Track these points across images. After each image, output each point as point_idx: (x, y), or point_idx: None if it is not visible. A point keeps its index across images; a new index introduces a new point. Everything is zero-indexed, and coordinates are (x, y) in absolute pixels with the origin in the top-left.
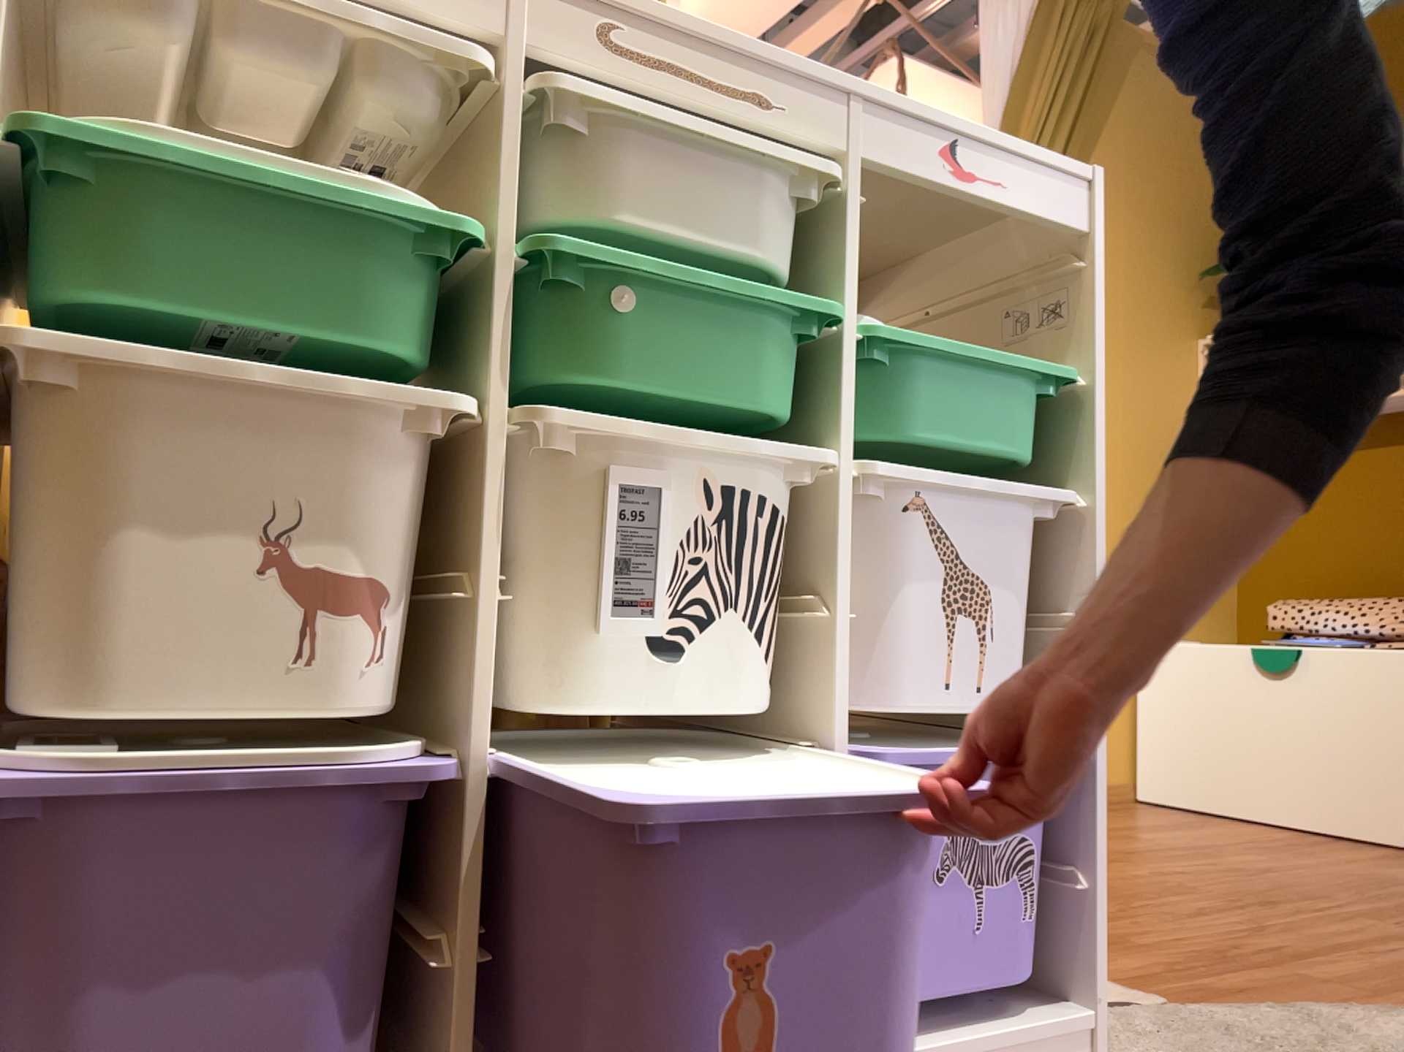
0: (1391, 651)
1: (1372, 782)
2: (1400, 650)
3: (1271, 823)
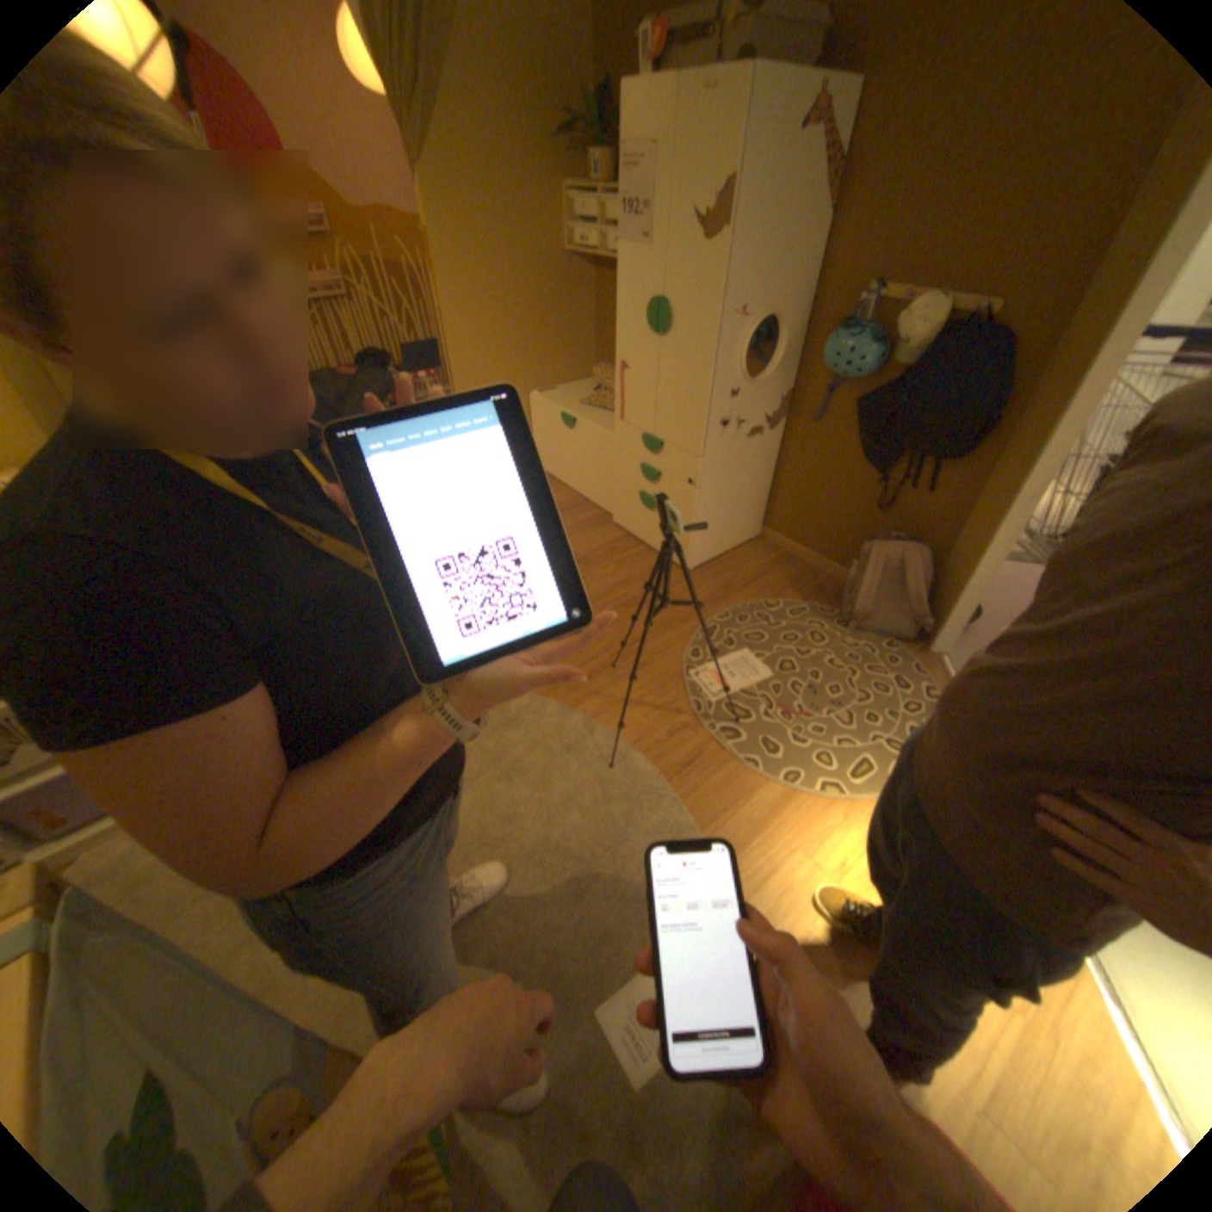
0: (604, 435)
1: (598, 488)
2: (609, 433)
3: (572, 494)
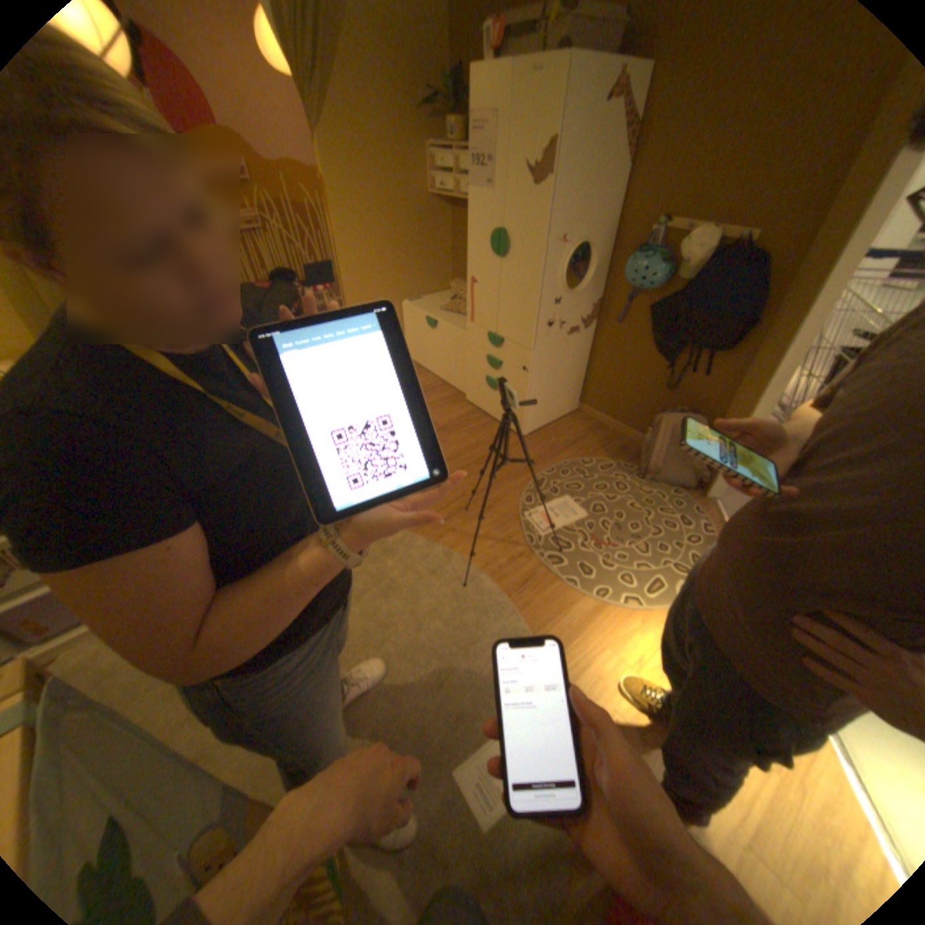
0: (458, 333)
1: (454, 373)
2: (462, 332)
3: (434, 378)
